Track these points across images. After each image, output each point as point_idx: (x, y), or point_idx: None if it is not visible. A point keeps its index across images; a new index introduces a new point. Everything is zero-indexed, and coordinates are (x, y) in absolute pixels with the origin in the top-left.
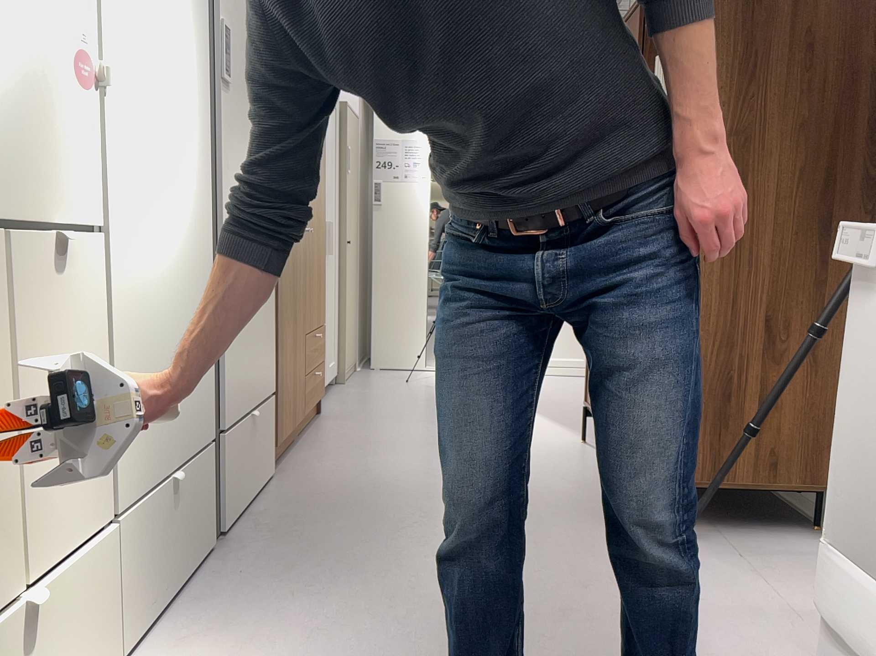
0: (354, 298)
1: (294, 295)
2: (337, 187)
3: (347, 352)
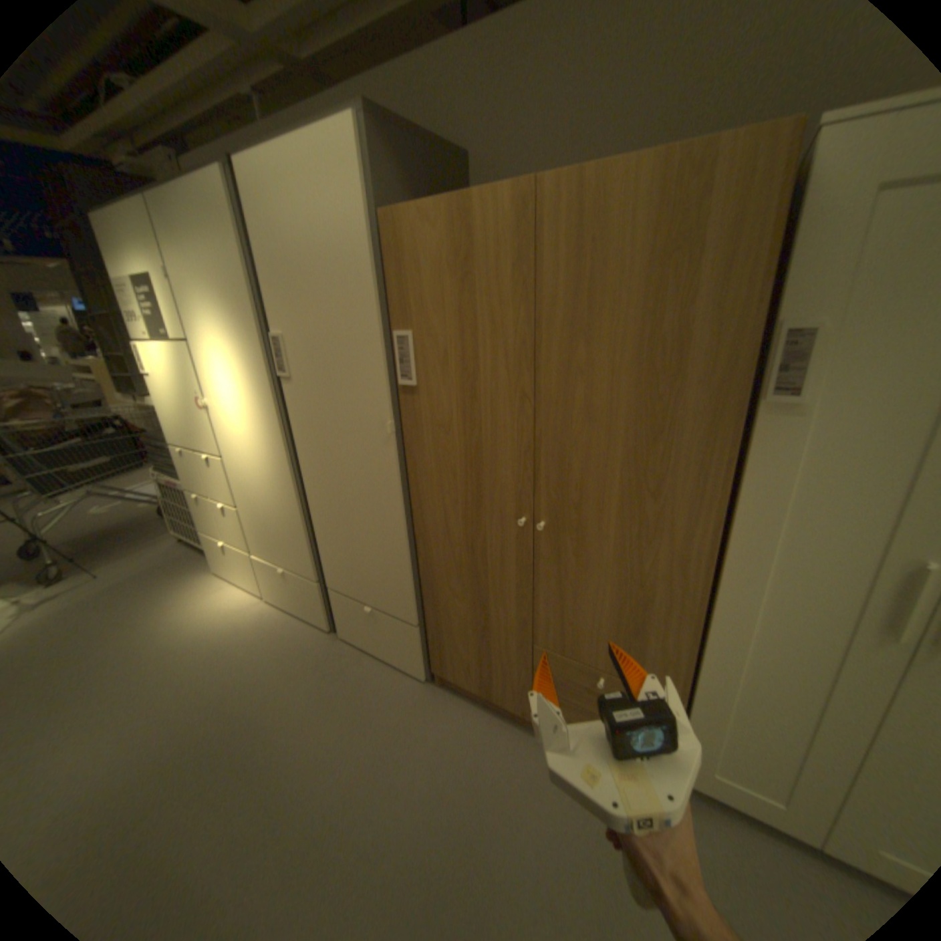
0: None
1: (481, 580)
2: None
3: None
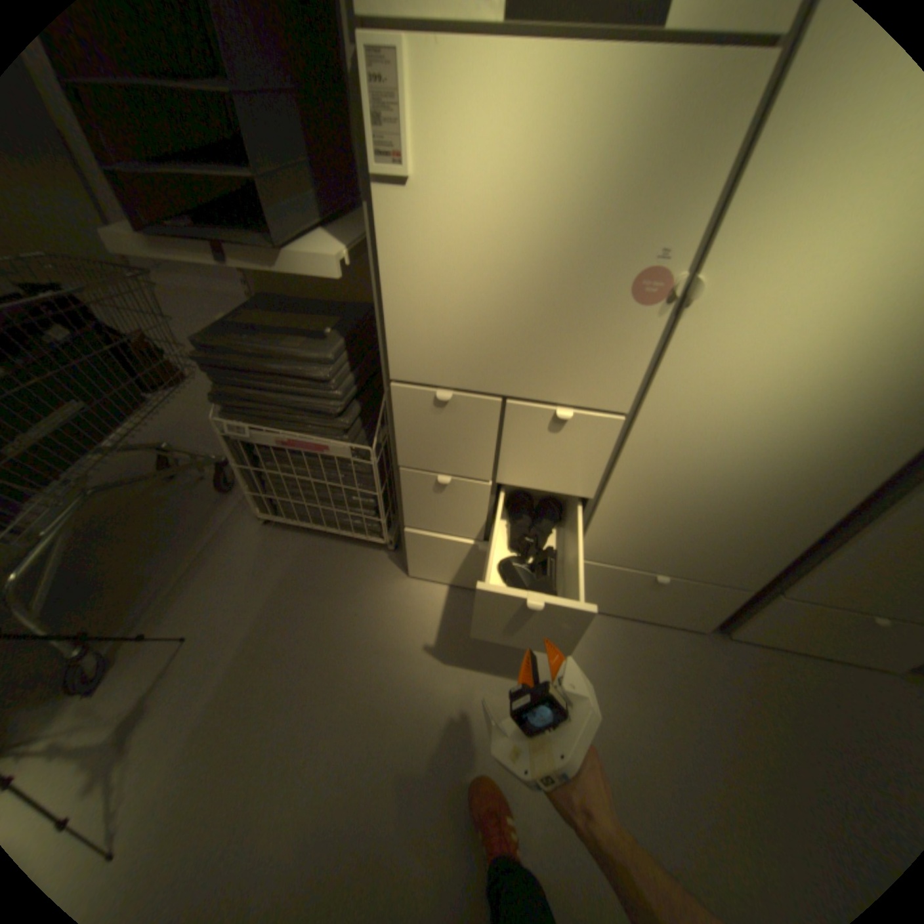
0: None
1: None
2: None
3: None
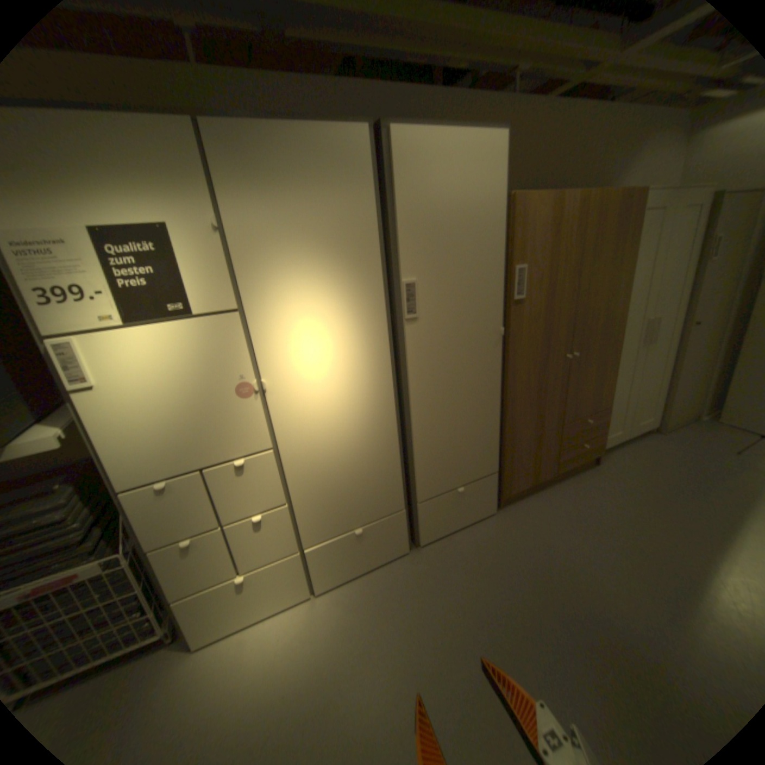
0: (706, 366)
1: (542, 406)
2: (691, 278)
3: (677, 412)
